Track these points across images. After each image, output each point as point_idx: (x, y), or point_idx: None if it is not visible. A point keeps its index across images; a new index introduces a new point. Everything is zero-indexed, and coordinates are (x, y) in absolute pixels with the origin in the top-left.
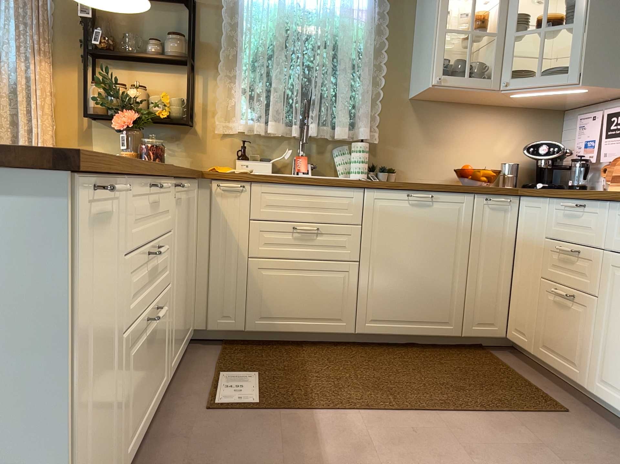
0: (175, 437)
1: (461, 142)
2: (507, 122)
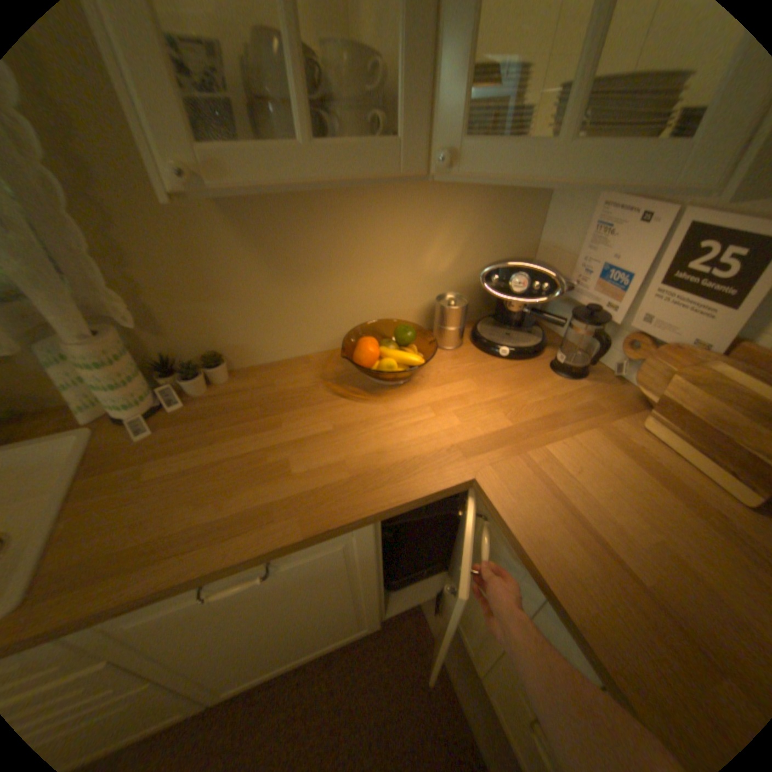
0: None
1: (352, 261)
2: (448, 197)
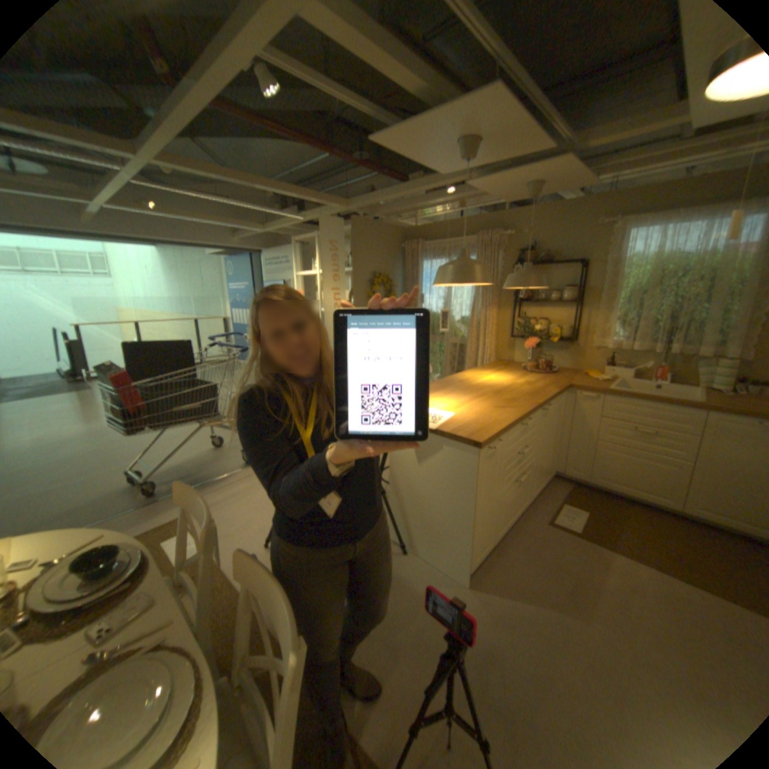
0: (528, 533)
1: None
2: None
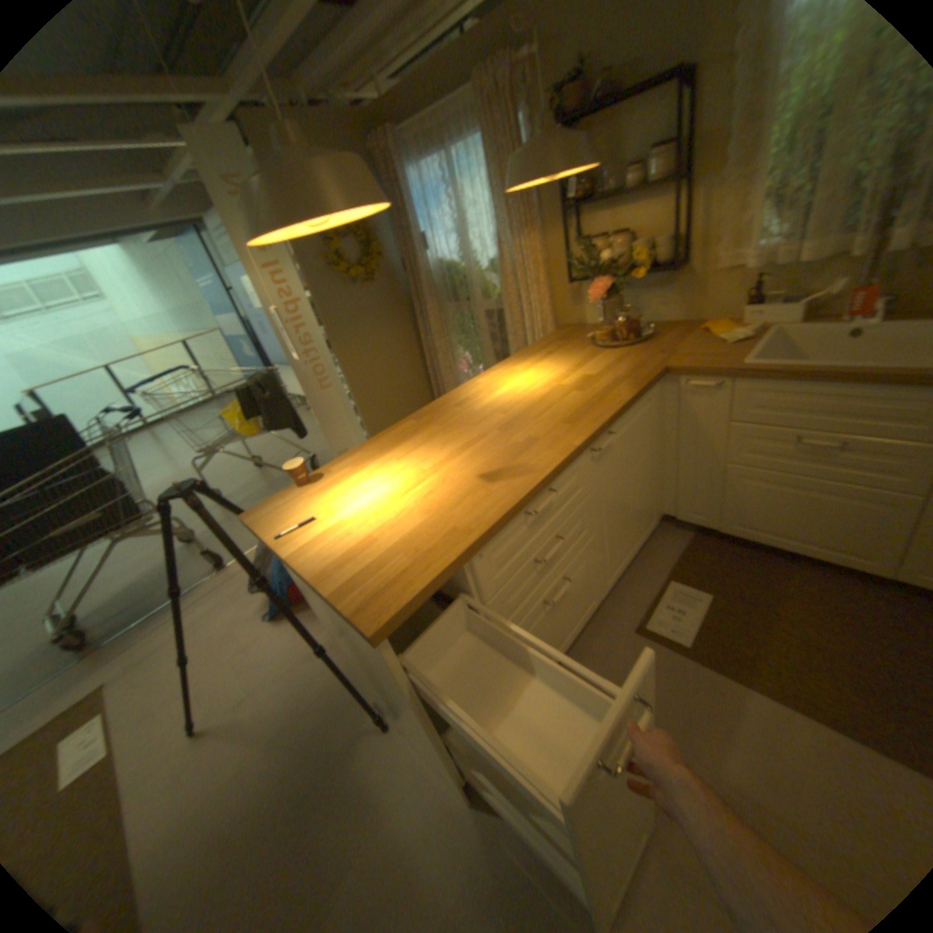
0: (597, 656)
1: None
2: None
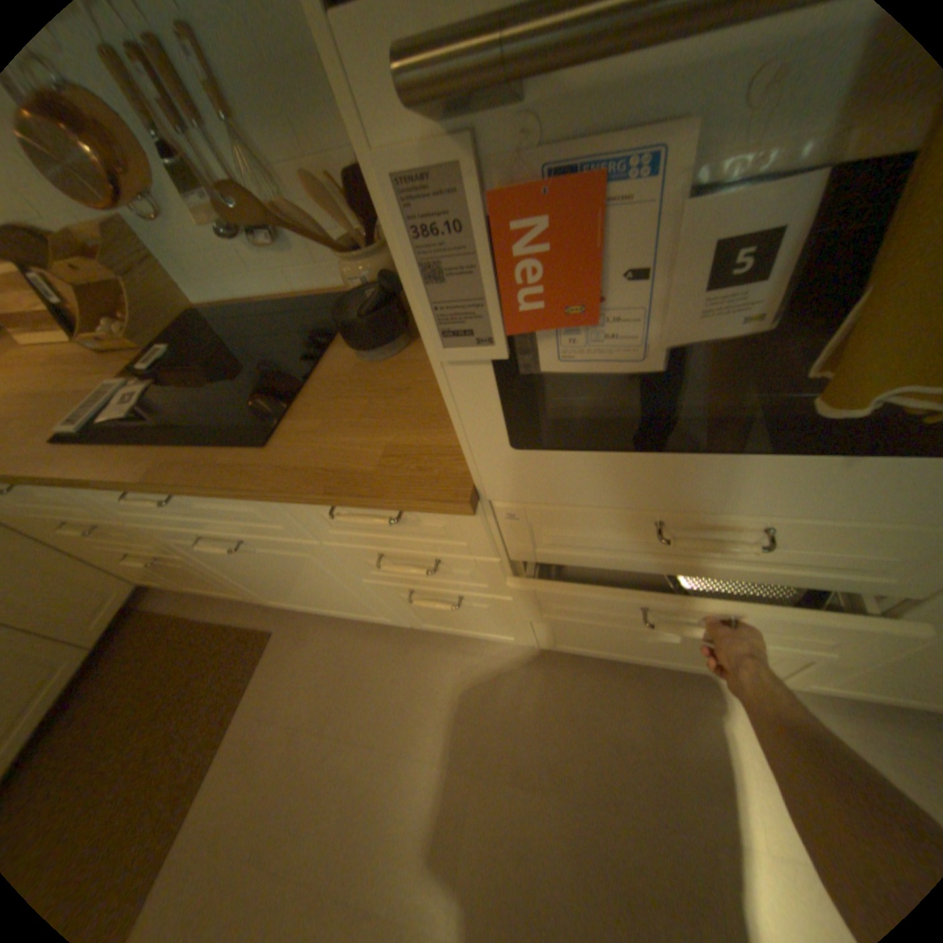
0: None
1: None
2: None
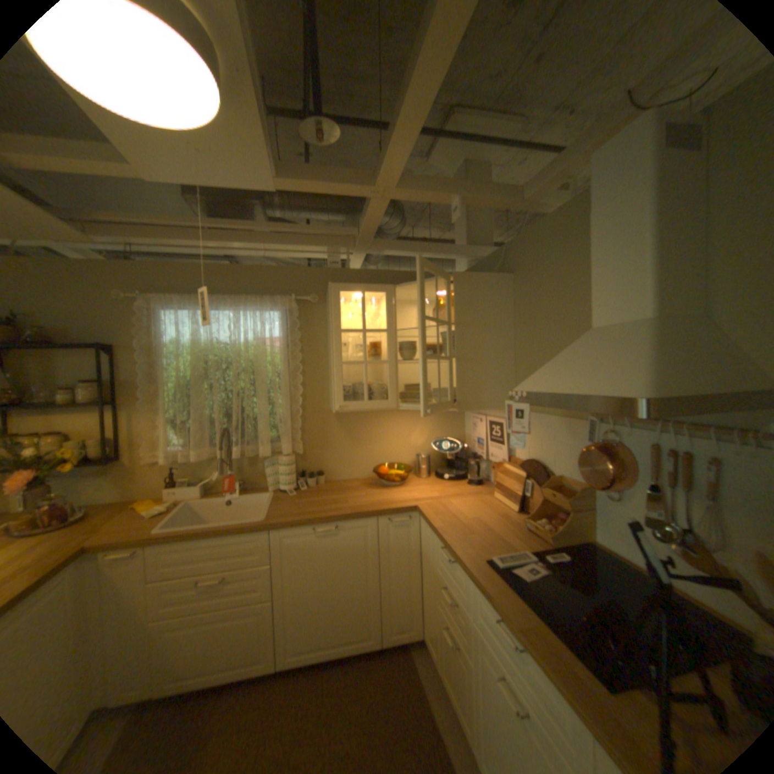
0: None
1: (380, 438)
2: (418, 417)
